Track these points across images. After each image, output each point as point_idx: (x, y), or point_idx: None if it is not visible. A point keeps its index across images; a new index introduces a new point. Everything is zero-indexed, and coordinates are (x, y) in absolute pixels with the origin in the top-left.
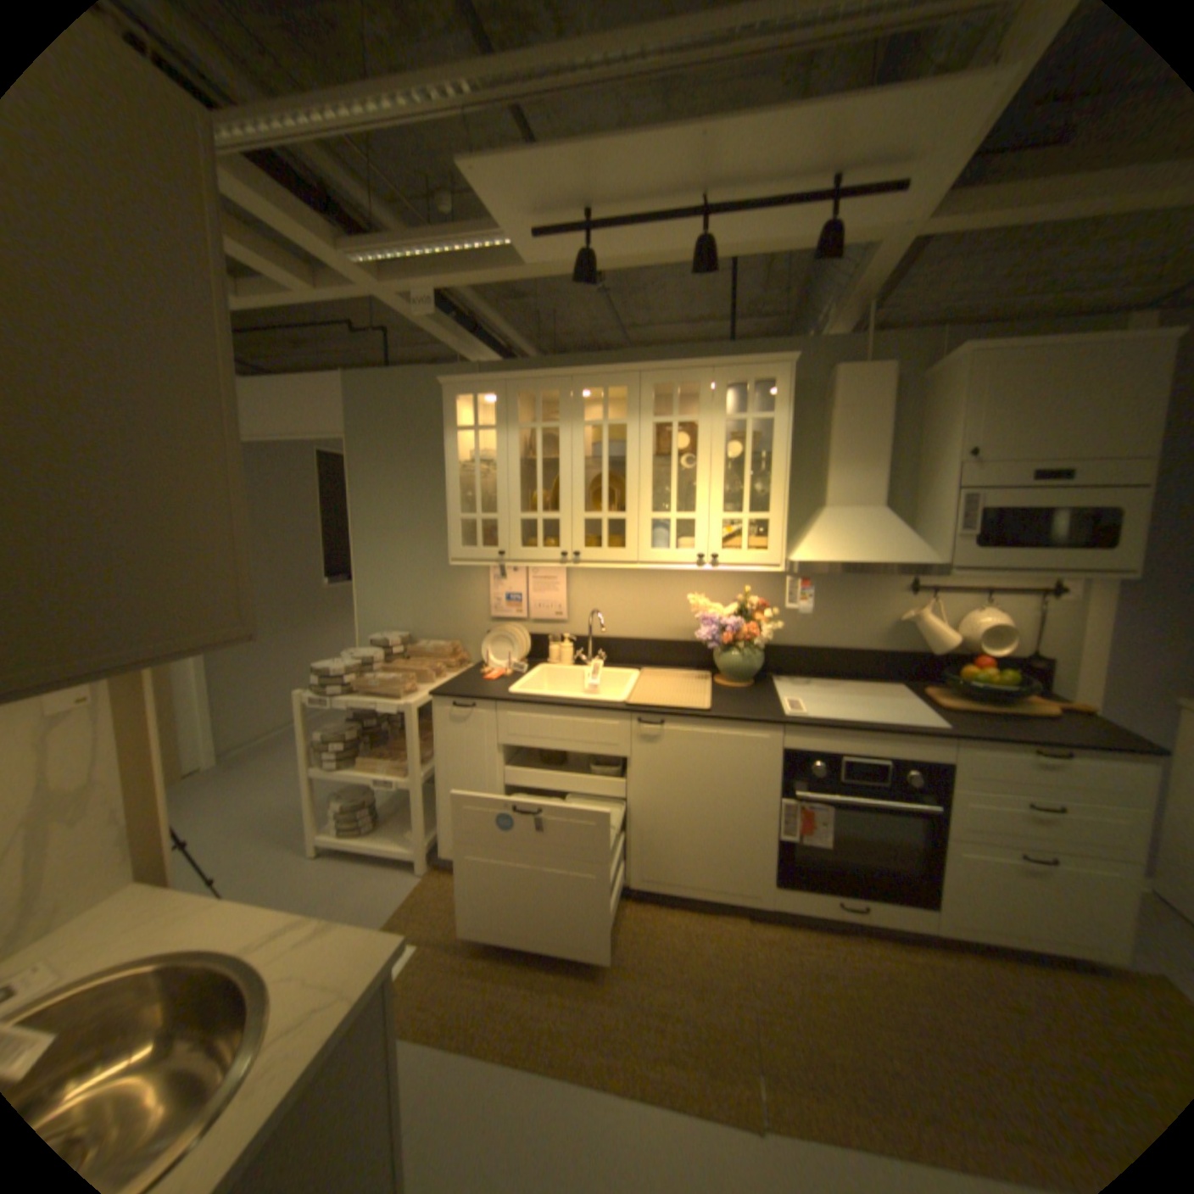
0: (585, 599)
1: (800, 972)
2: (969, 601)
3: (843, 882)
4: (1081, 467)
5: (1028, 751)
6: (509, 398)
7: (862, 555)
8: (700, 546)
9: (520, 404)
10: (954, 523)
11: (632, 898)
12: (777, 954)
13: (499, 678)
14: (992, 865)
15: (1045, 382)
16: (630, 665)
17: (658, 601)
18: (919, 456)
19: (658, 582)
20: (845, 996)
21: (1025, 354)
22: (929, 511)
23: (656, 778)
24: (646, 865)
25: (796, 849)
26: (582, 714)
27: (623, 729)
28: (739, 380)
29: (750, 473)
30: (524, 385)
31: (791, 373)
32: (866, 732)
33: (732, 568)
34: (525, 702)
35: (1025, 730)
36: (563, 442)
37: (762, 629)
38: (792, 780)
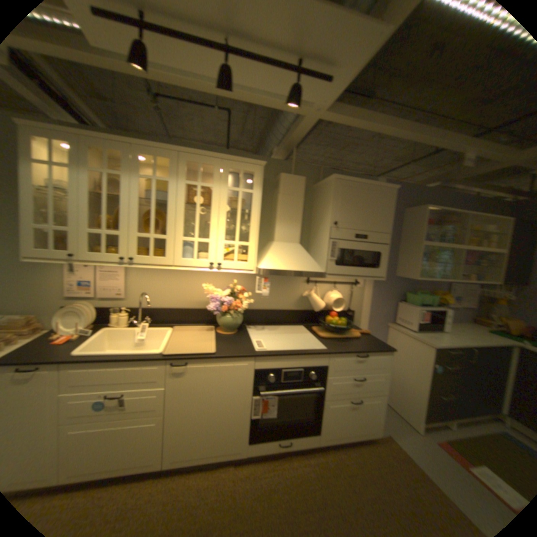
0: (137, 284)
1: (260, 492)
2: (326, 286)
3: (280, 432)
4: (369, 234)
5: (353, 355)
6: (79, 147)
7: (290, 266)
8: (210, 257)
9: (89, 154)
10: (326, 253)
11: (162, 473)
12: (248, 483)
13: (64, 341)
14: (339, 408)
15: (359, 197)
16: (166, 323)
17: (184, 286)
18: (310, 221)
19: (185, 275)
20: (282, 499)
21: (353, 184)
22: (314, 247)
23: (180, 397)
24: (172, 452)
25: (258, 421)
26: (129, 364)
27: (159, 370)
28: (235, 169)
29: (239, 220)
30: (92, 140)
31: (259, 172)
32: (292, 355)
33: (228, 270)
34: (83, 362)
35: (351, 345)
36: (122, 184)
37: (242, 302)
38: (257, 385)
